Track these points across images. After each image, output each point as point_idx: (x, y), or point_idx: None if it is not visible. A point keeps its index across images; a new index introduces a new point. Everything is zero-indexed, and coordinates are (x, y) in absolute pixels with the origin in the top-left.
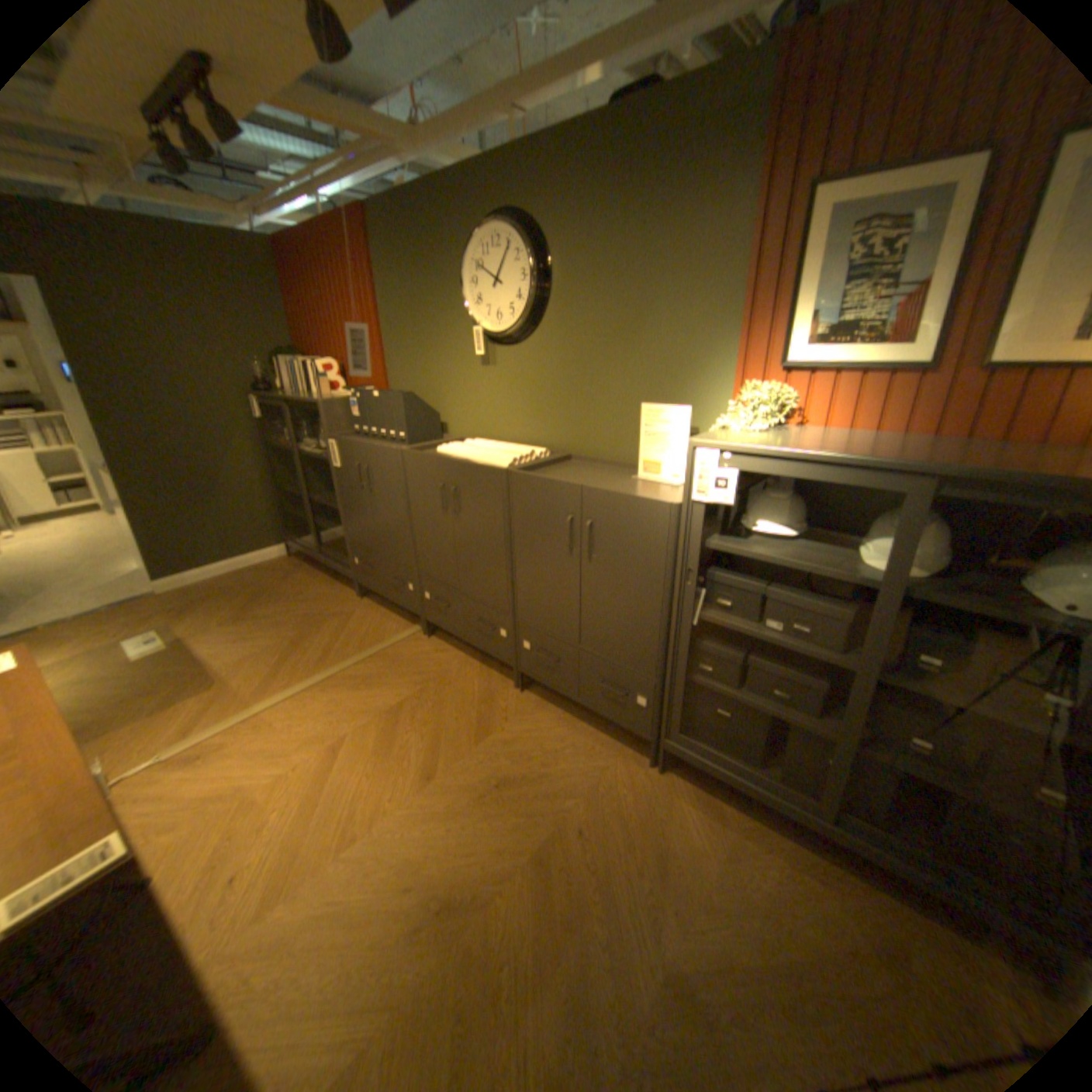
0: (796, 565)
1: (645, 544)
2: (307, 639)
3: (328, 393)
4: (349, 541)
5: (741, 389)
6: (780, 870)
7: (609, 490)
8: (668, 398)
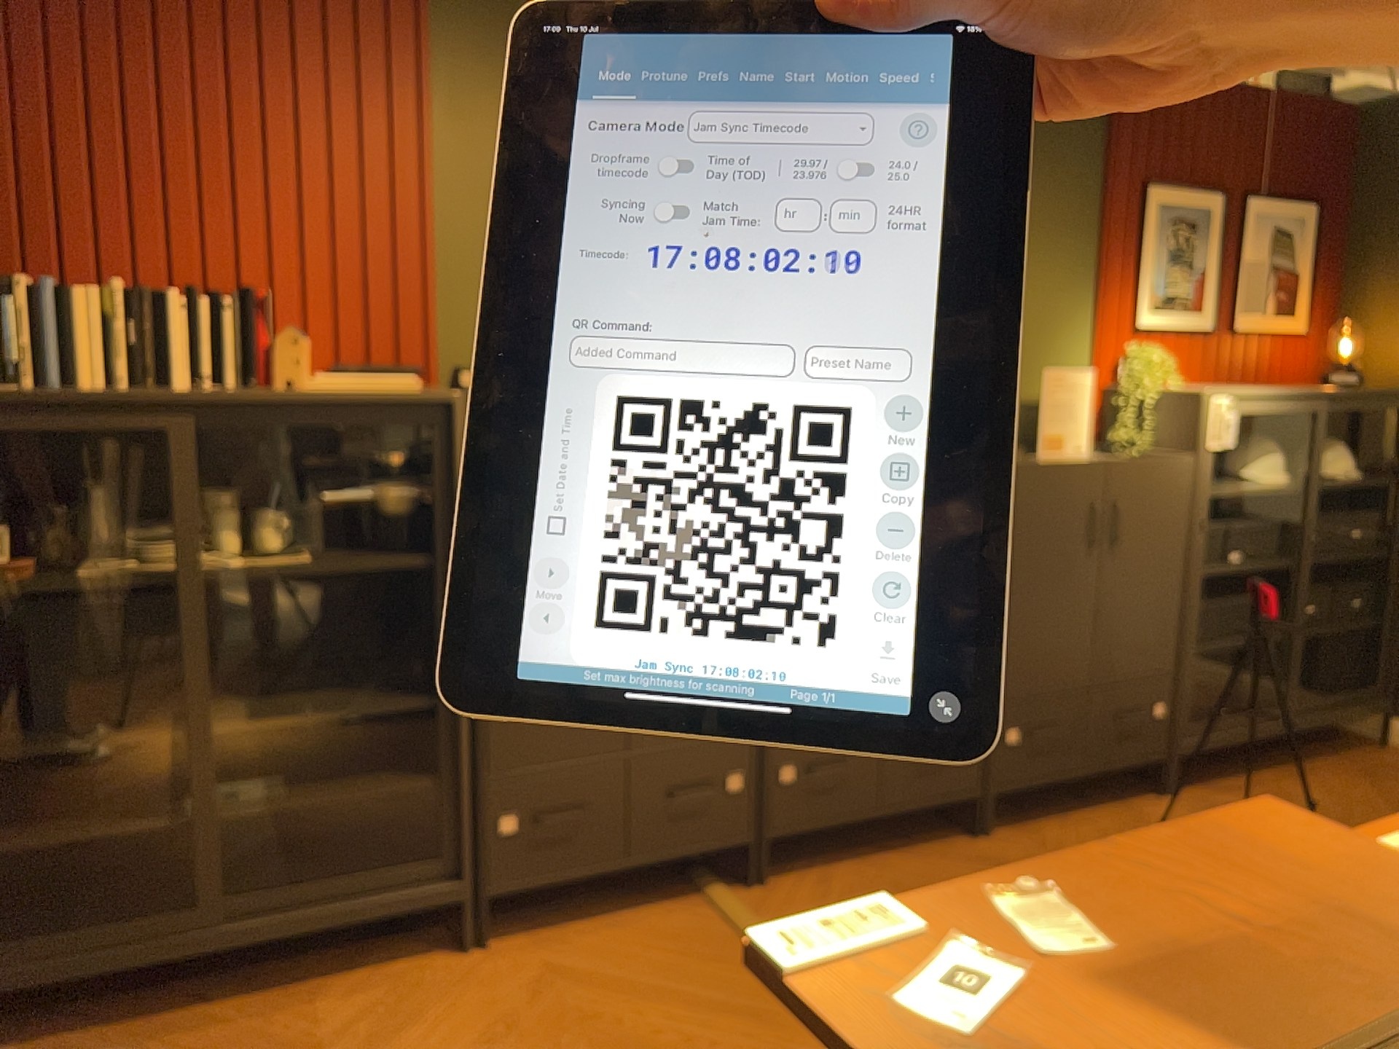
0: (1260, 490)
1: (1172, 509)
2: (628, 1043)
3: (309, 381)
4: (485, 774)
5: (1103, 352)
6: (1301, 785)
7: (1129, 459)
8: (1032, 365)
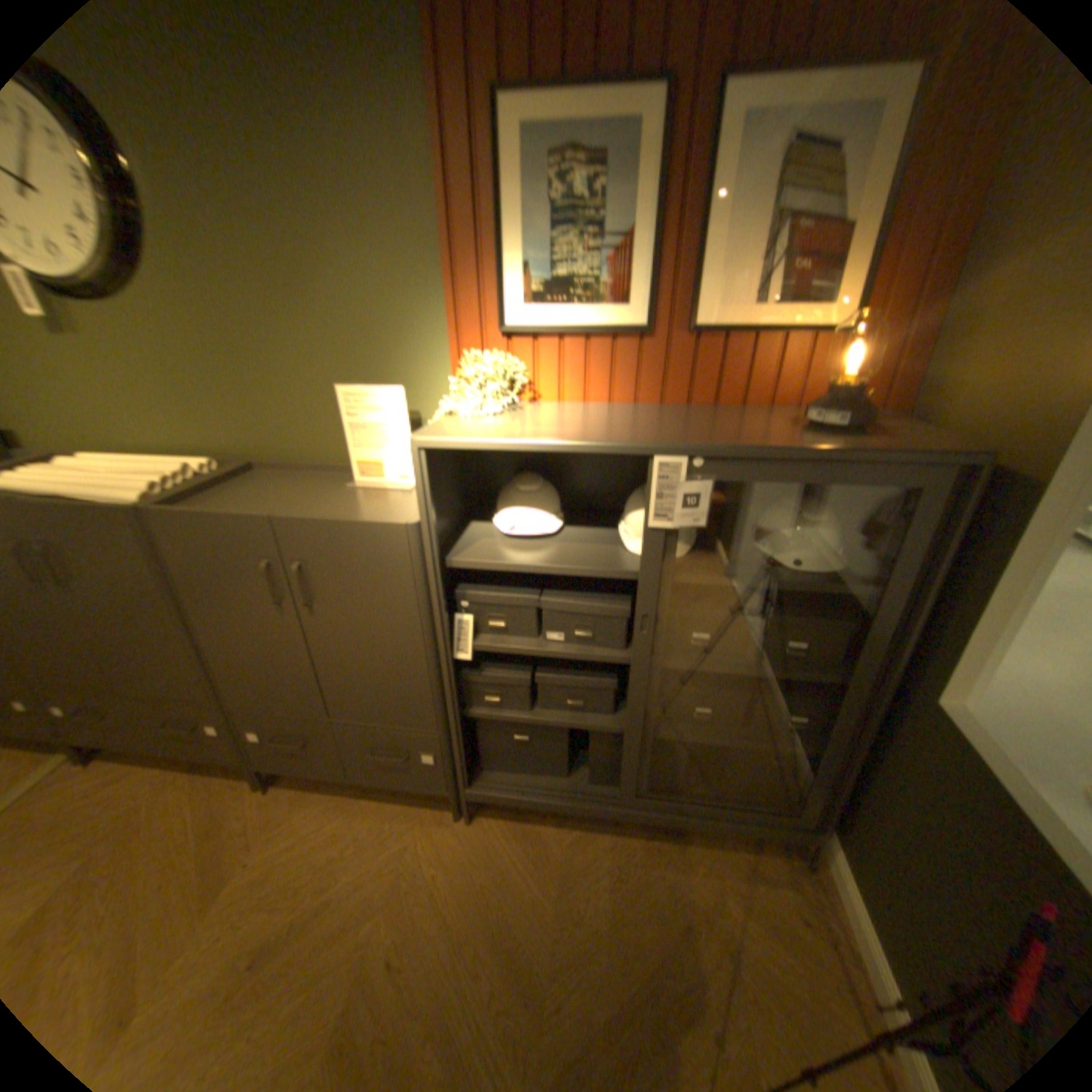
0: (565, 571)
1: (383, 580)
2: None
3: None
4: None
5: (459, 360)
6: (607, 875)
7: (313, 515)
8: (370, 375)
